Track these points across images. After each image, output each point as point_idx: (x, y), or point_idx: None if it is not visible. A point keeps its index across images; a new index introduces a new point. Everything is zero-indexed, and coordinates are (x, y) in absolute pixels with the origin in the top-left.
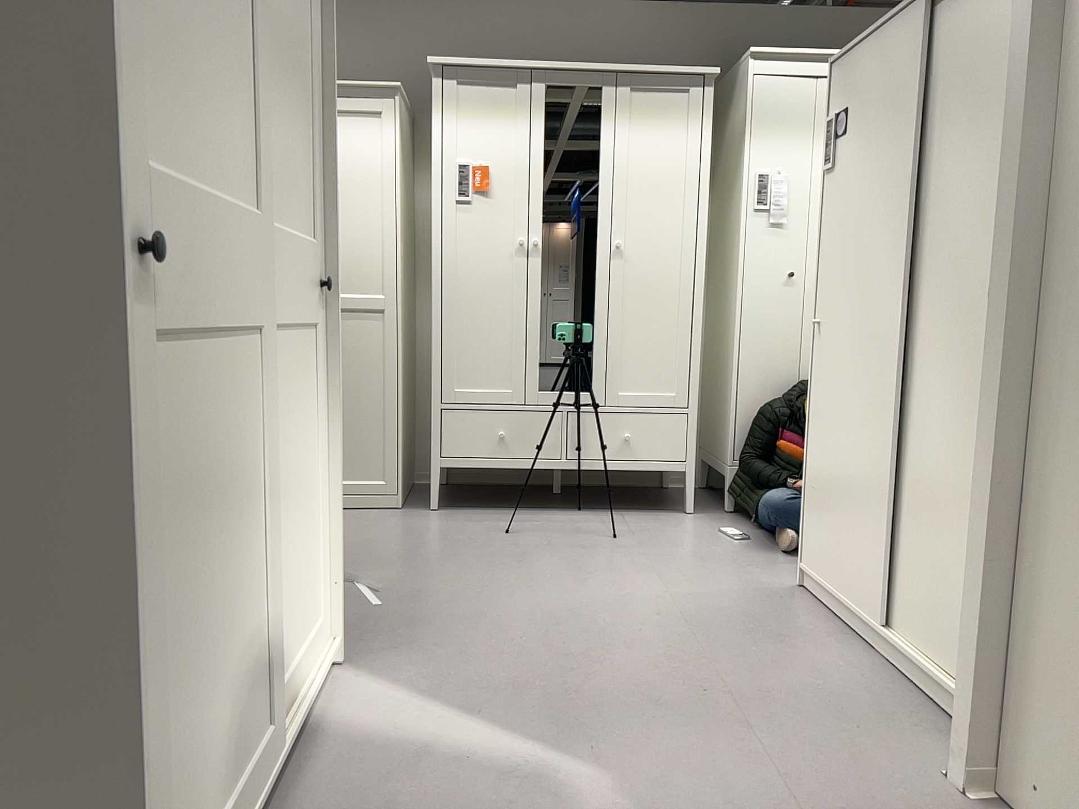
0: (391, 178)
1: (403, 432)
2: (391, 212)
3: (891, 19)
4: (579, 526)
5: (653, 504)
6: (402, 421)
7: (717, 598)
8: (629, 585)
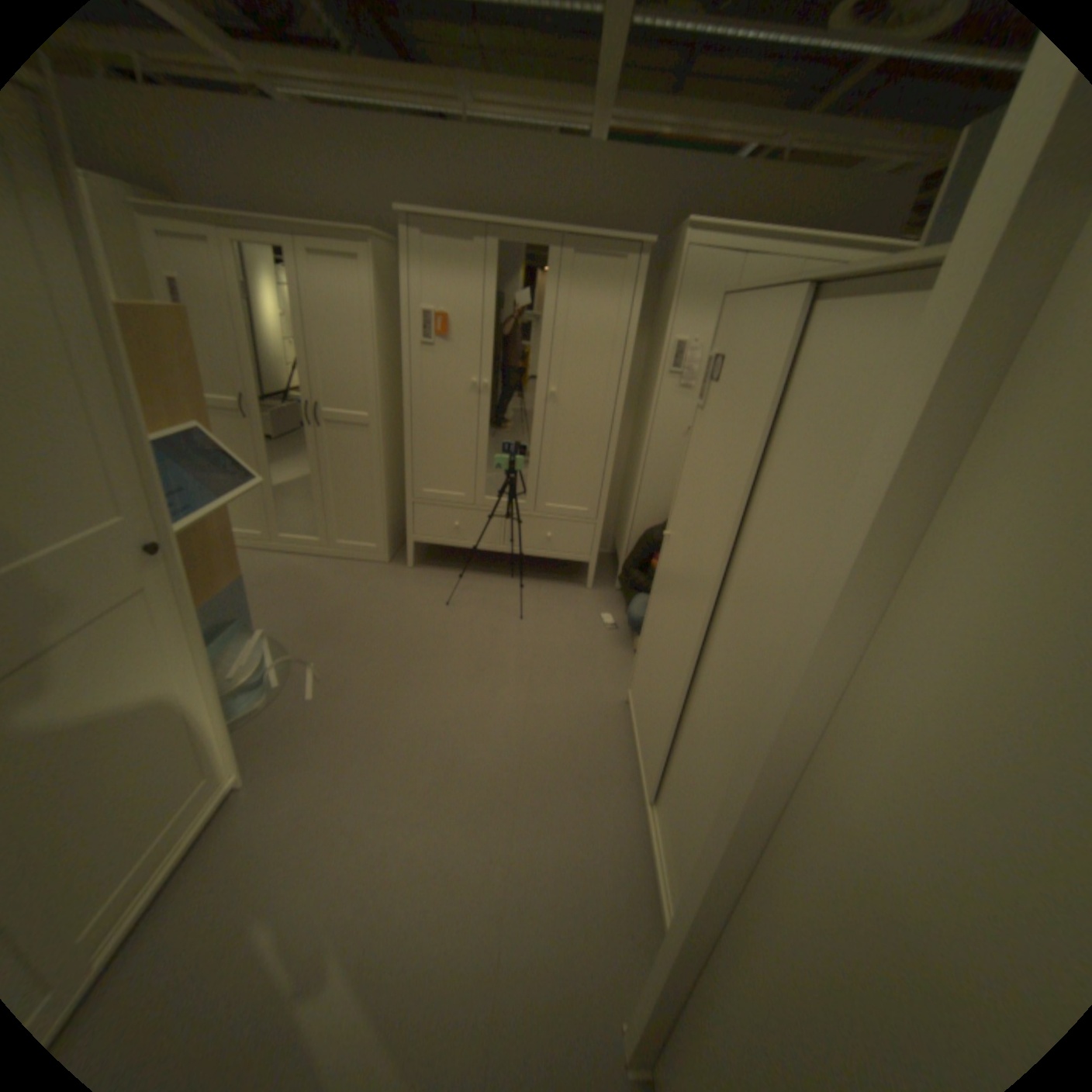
0: (369, 316)
1: (390, 510)
2: (370, 346)
3: (773, 285)
4: (503, 597)
5: (567, 572)
6: (388, 504)
7: (559, 708)
8: (503, 683)
